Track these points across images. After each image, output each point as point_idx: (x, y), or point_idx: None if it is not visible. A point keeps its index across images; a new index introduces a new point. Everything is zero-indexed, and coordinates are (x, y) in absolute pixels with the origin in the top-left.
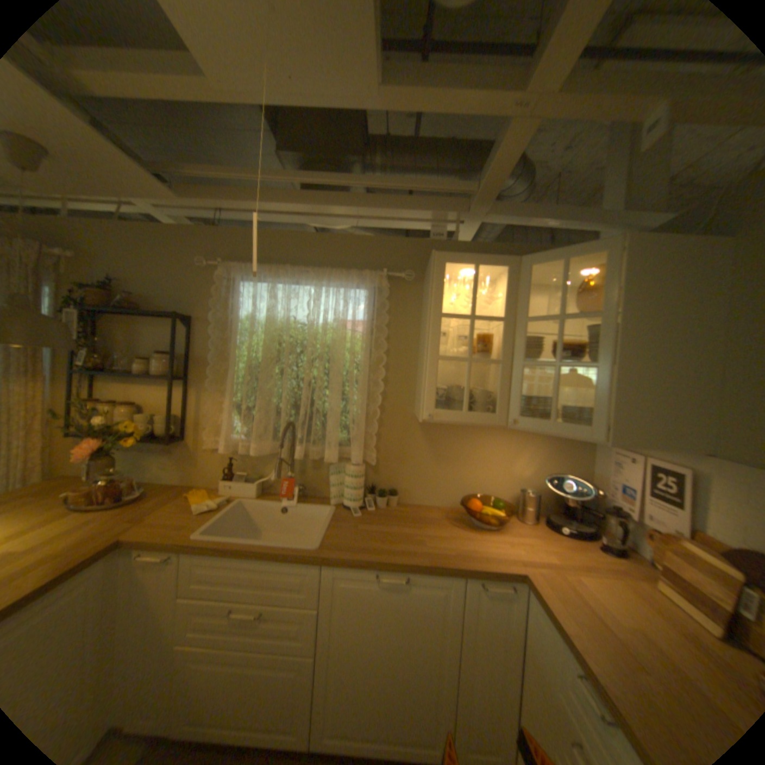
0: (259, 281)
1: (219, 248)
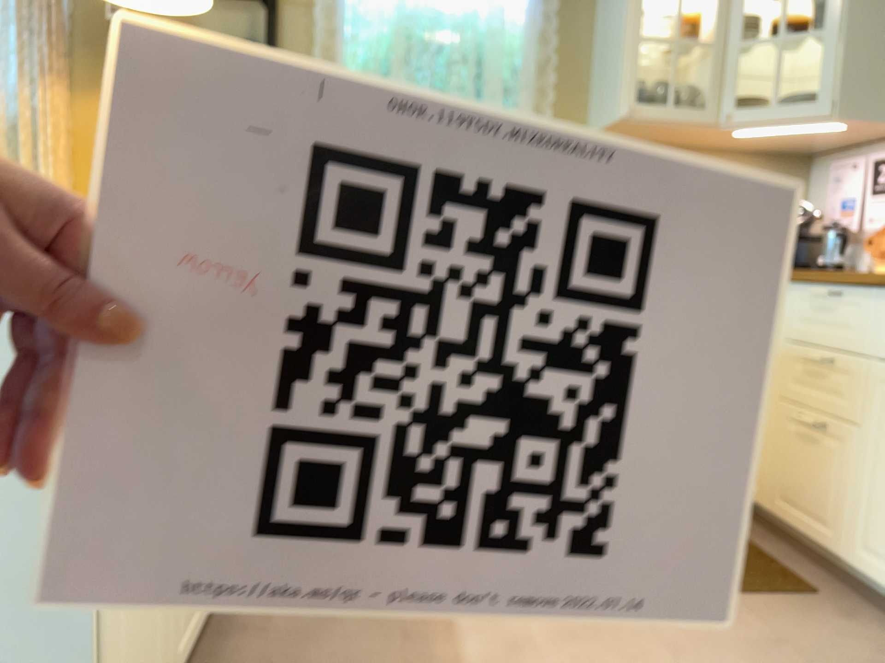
0: None
1: None
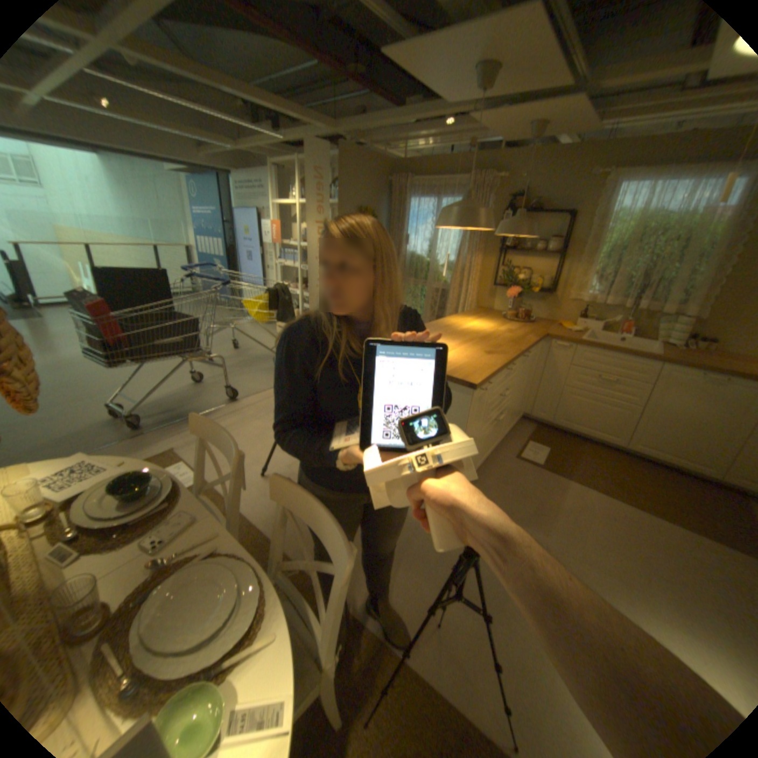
0: (640, 181)
1: (609, 157)
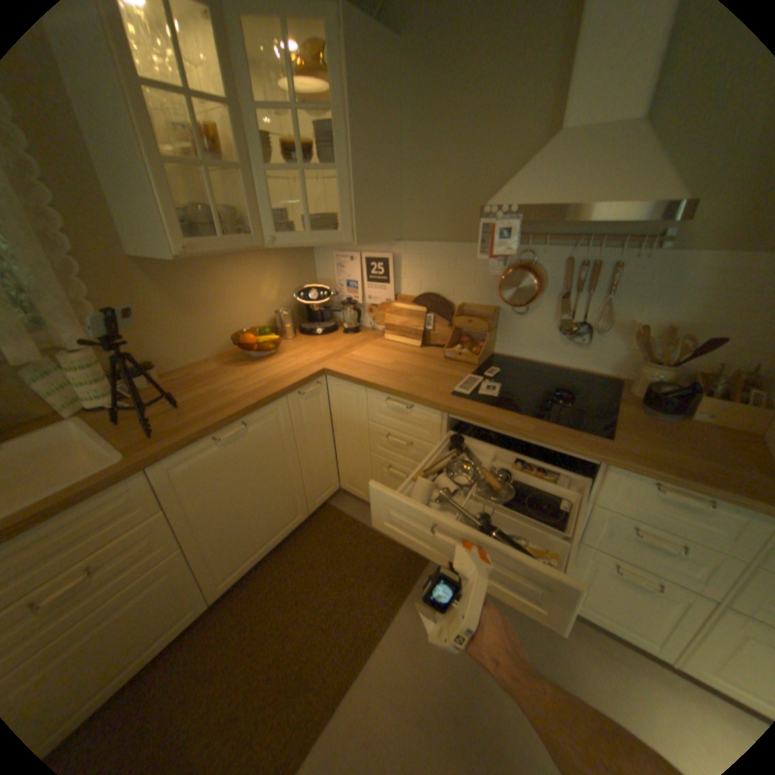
0: None
1: None
